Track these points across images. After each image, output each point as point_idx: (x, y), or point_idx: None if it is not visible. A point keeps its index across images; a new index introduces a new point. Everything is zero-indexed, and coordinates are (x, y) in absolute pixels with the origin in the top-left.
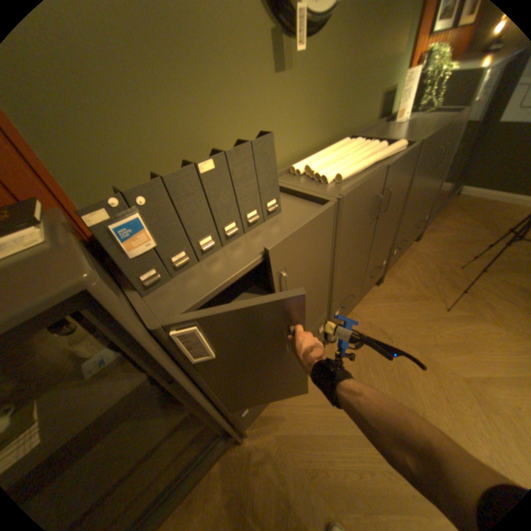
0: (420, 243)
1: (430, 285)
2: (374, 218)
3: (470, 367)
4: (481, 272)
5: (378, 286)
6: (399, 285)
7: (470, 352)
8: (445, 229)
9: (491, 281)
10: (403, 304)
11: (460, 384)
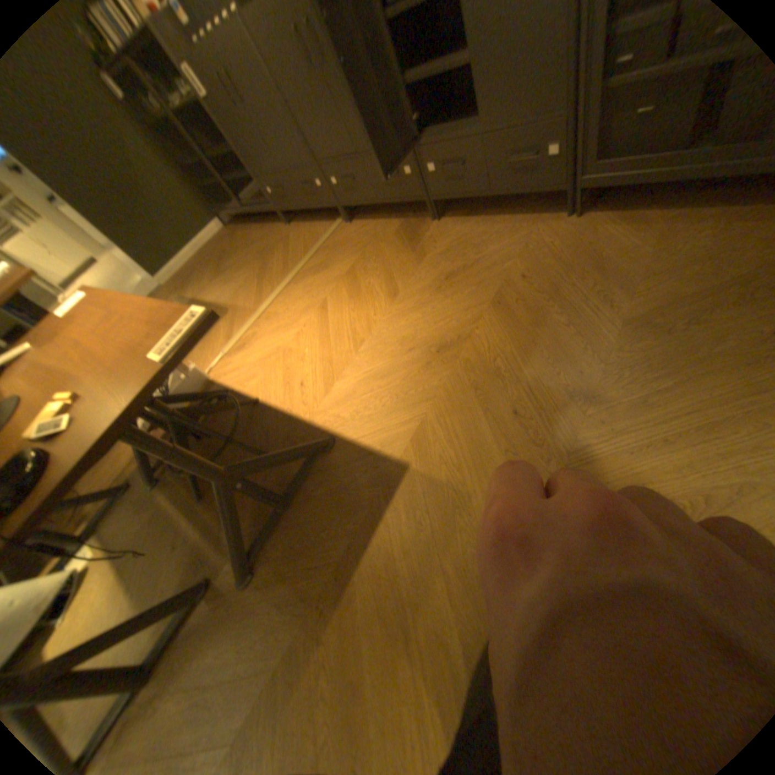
0: (568, 219)
1: (448, 255)
2: (310, 61)
3: (337, 299)
4: (498, 294)
5: (432, 219)
6: (440, 233)
7: (351, 298)
8: (661, 232)
9: (476, 306)
10: (407, 245)
11: (322, 296)
